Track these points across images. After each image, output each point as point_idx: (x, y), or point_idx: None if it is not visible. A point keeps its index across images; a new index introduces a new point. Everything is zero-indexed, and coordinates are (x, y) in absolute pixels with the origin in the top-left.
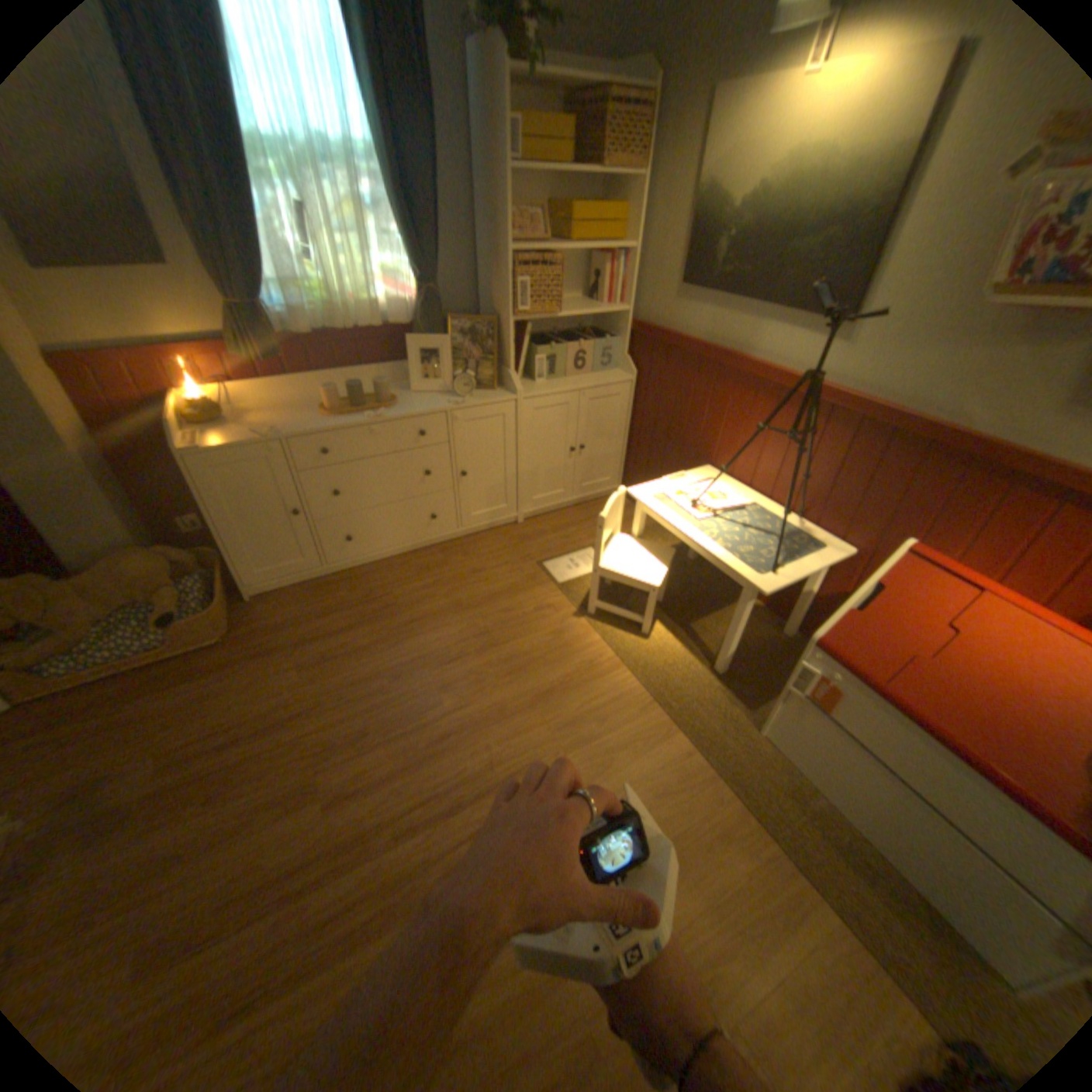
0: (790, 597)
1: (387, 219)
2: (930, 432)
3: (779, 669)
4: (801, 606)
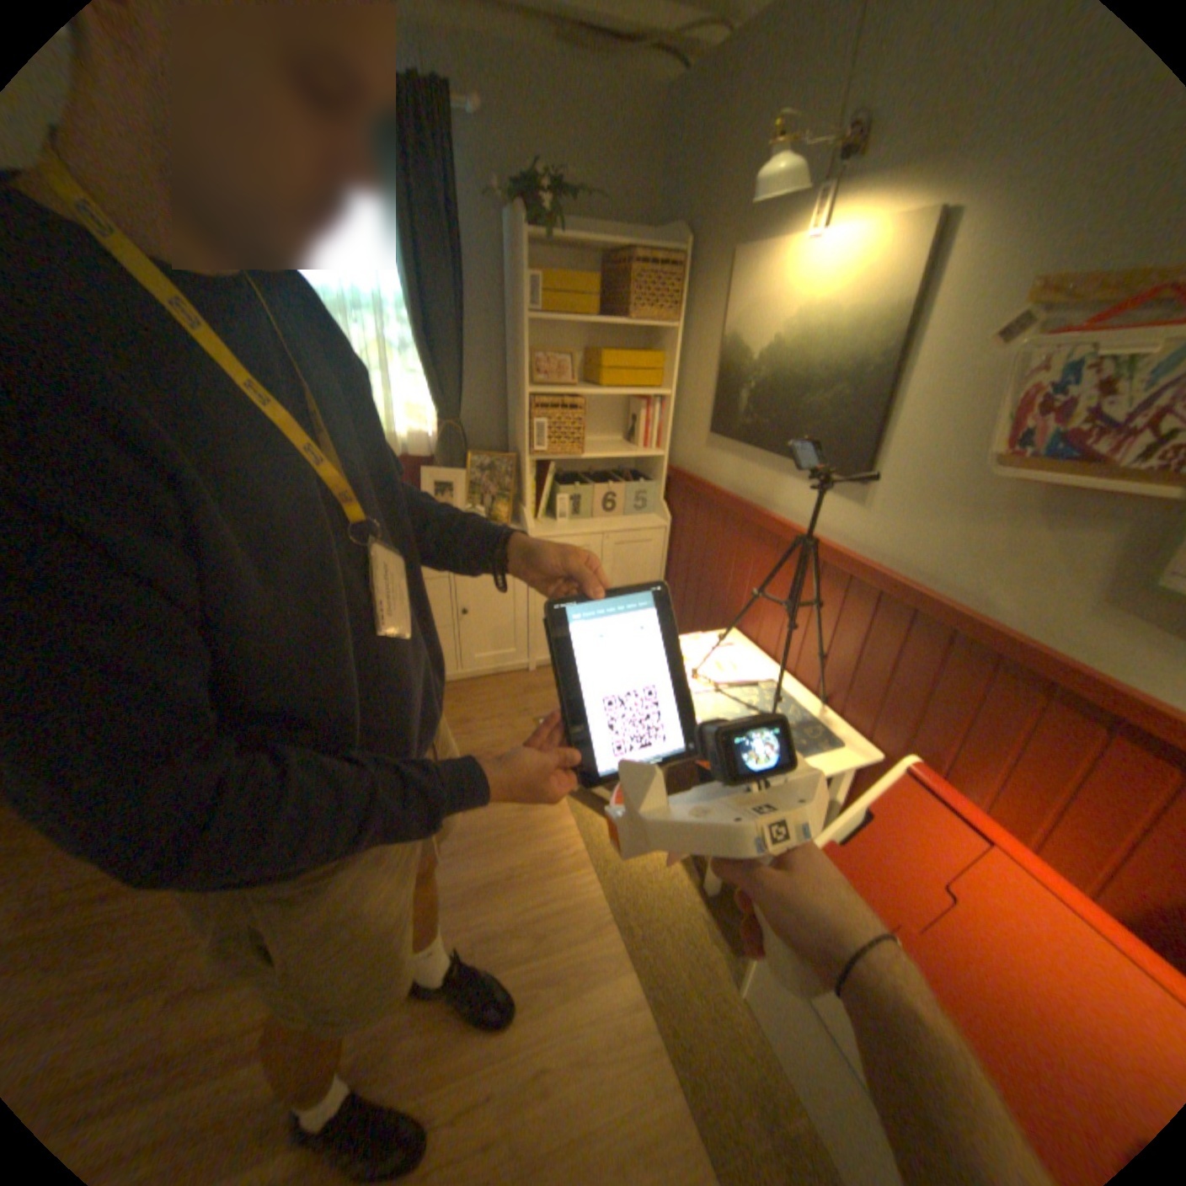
0: None
1: (413, 360)
2: (950, 619)
3: None
4: None
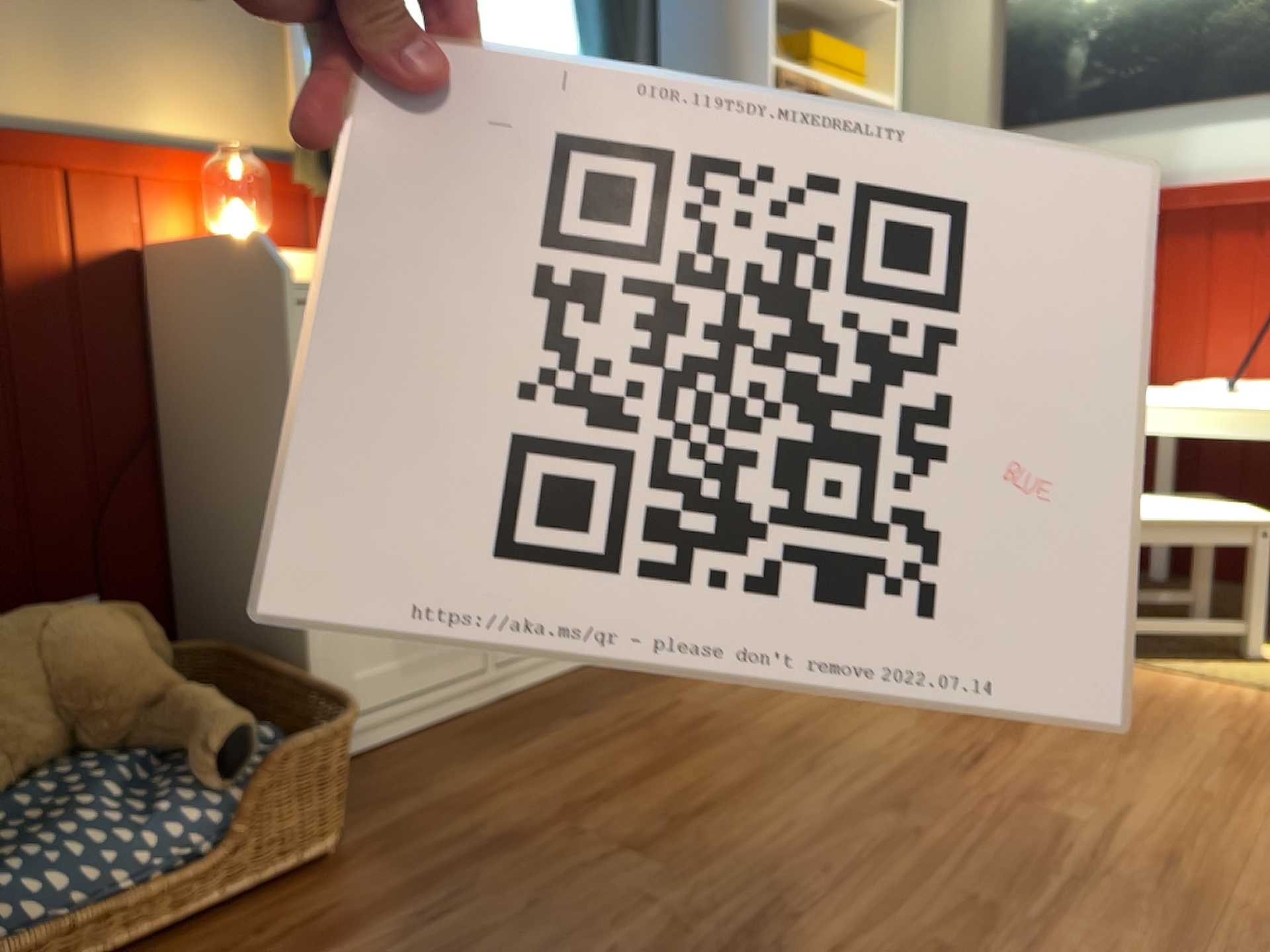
0: None
1: (558, 8)
2: None
3: None
4: None
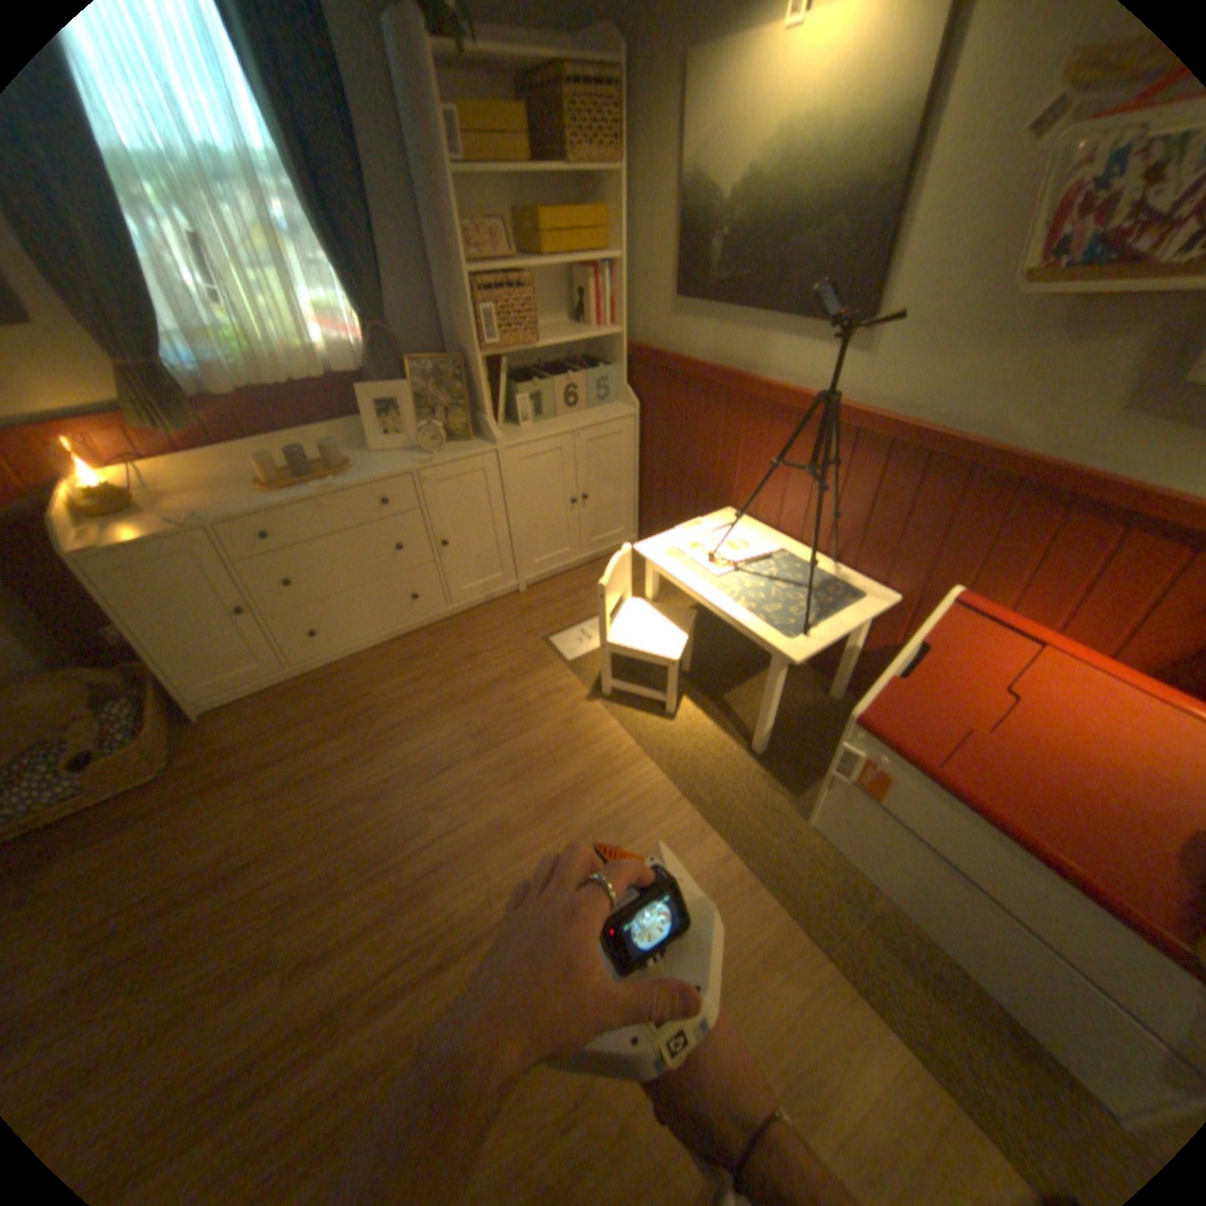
0: (833, 654)
1: (310, 245)
2: (970, 453)
3: (827, 740)
4: (845, 664)
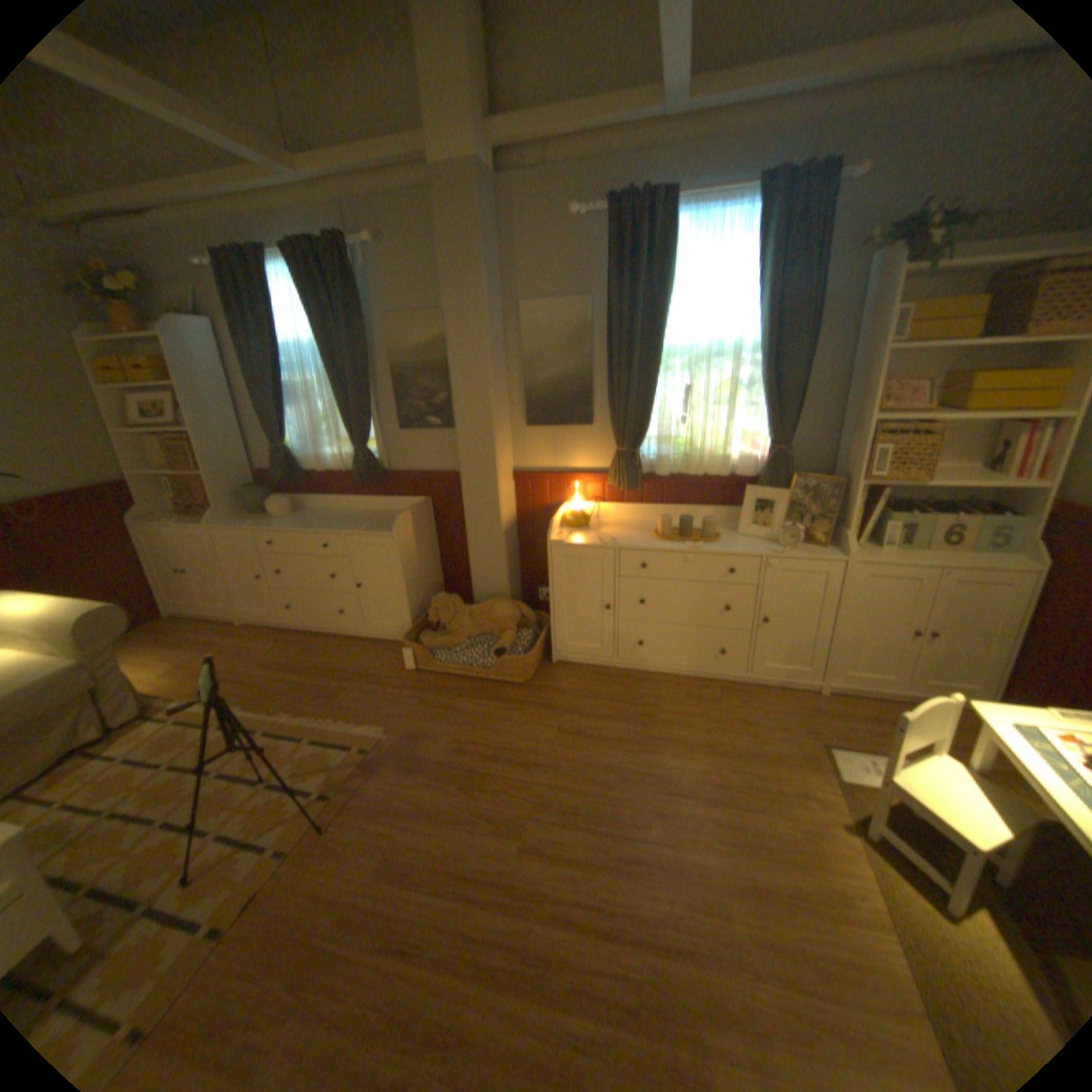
0: None
1: (757, 393)
2: None
3: None
4: None
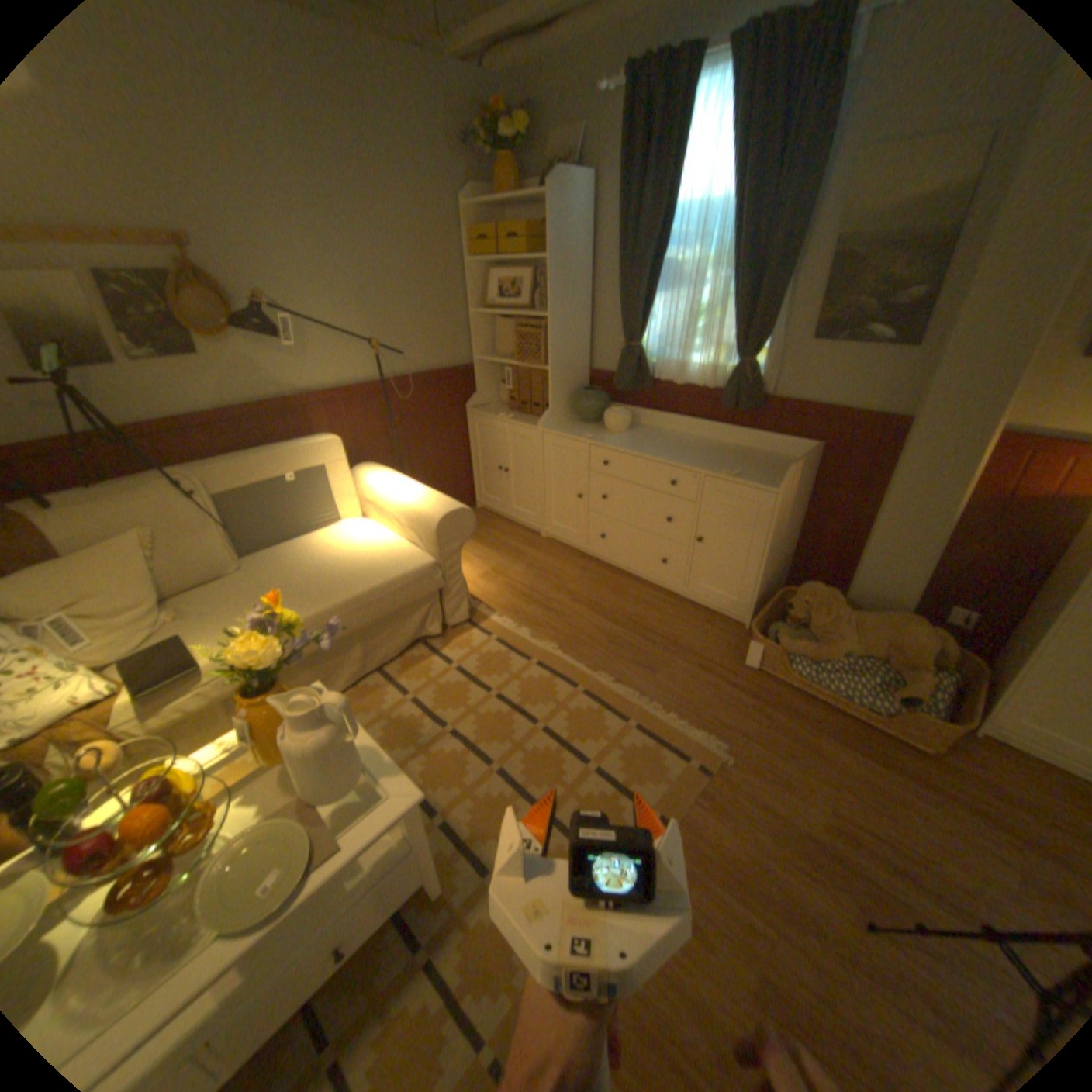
0: None
1: None
2: None
3: None
4: None
